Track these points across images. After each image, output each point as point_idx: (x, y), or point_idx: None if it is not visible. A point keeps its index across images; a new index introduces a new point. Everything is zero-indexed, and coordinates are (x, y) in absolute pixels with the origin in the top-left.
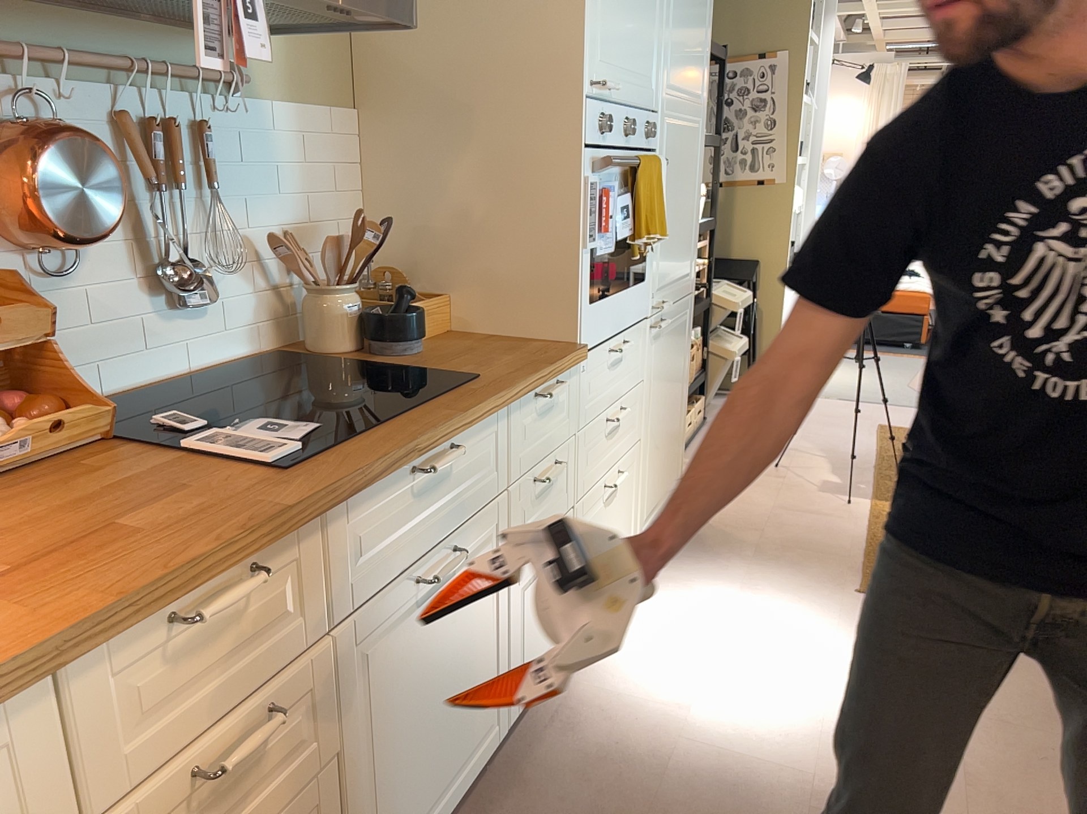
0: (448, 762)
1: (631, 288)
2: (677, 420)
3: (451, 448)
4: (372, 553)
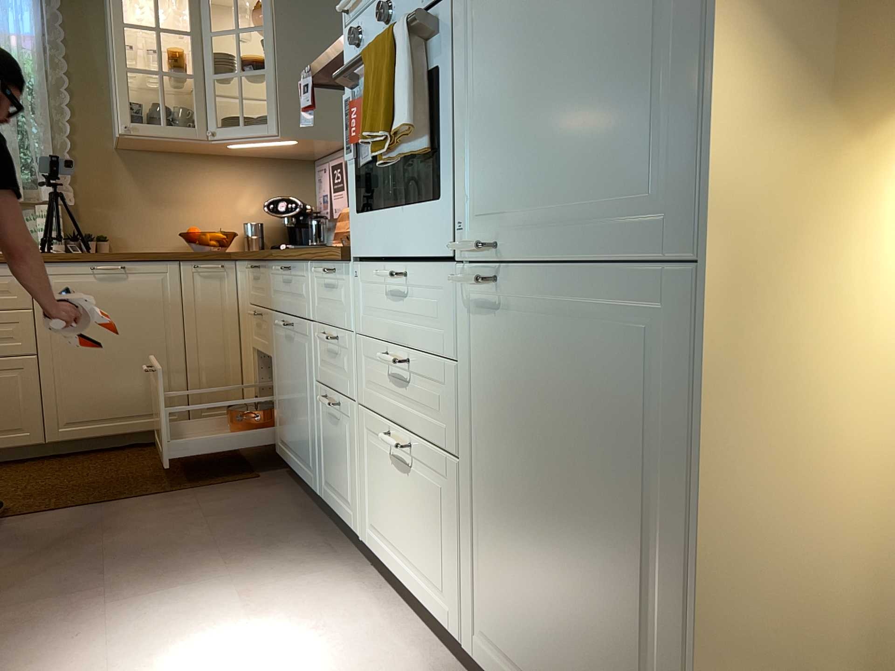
0: (295, 442)
1: (416, 207)
2: (625, 605)
3: (286, 267)
4: (276, 292)
